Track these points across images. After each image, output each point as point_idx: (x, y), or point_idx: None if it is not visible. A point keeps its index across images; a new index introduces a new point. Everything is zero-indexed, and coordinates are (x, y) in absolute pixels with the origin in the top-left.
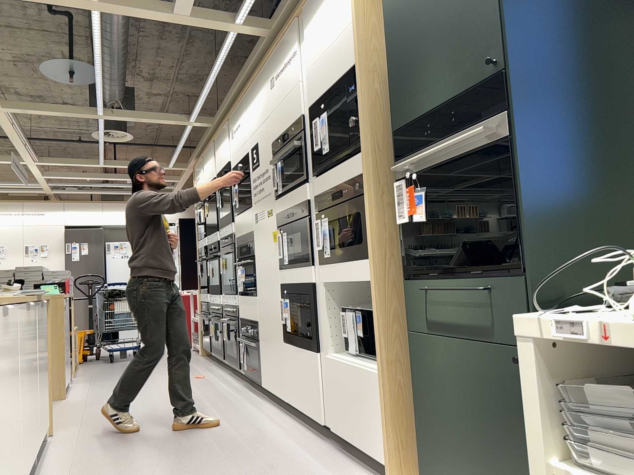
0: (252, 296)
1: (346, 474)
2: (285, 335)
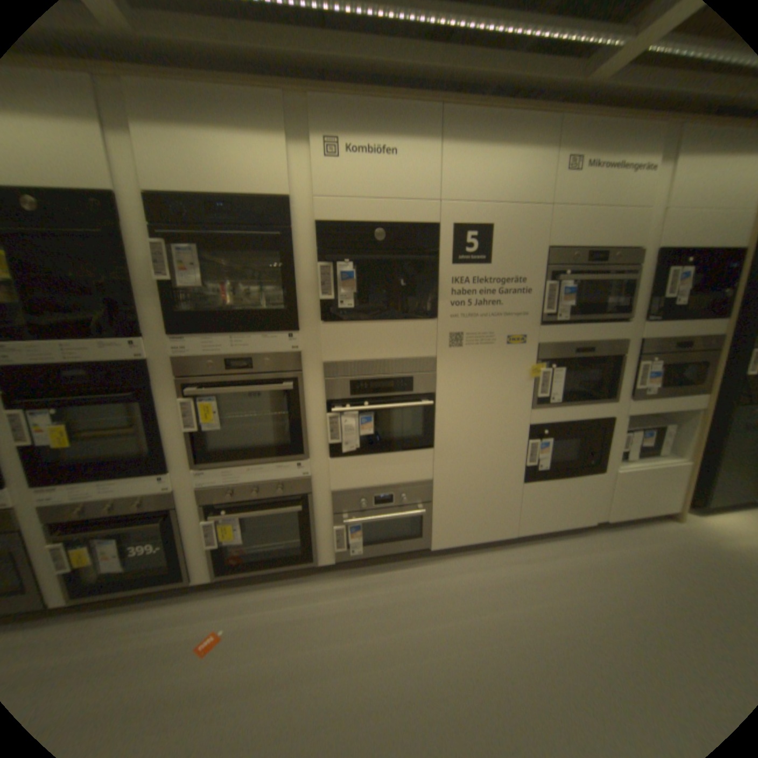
0: (409, 450)
1: (660, 537)
2: (531, 475)
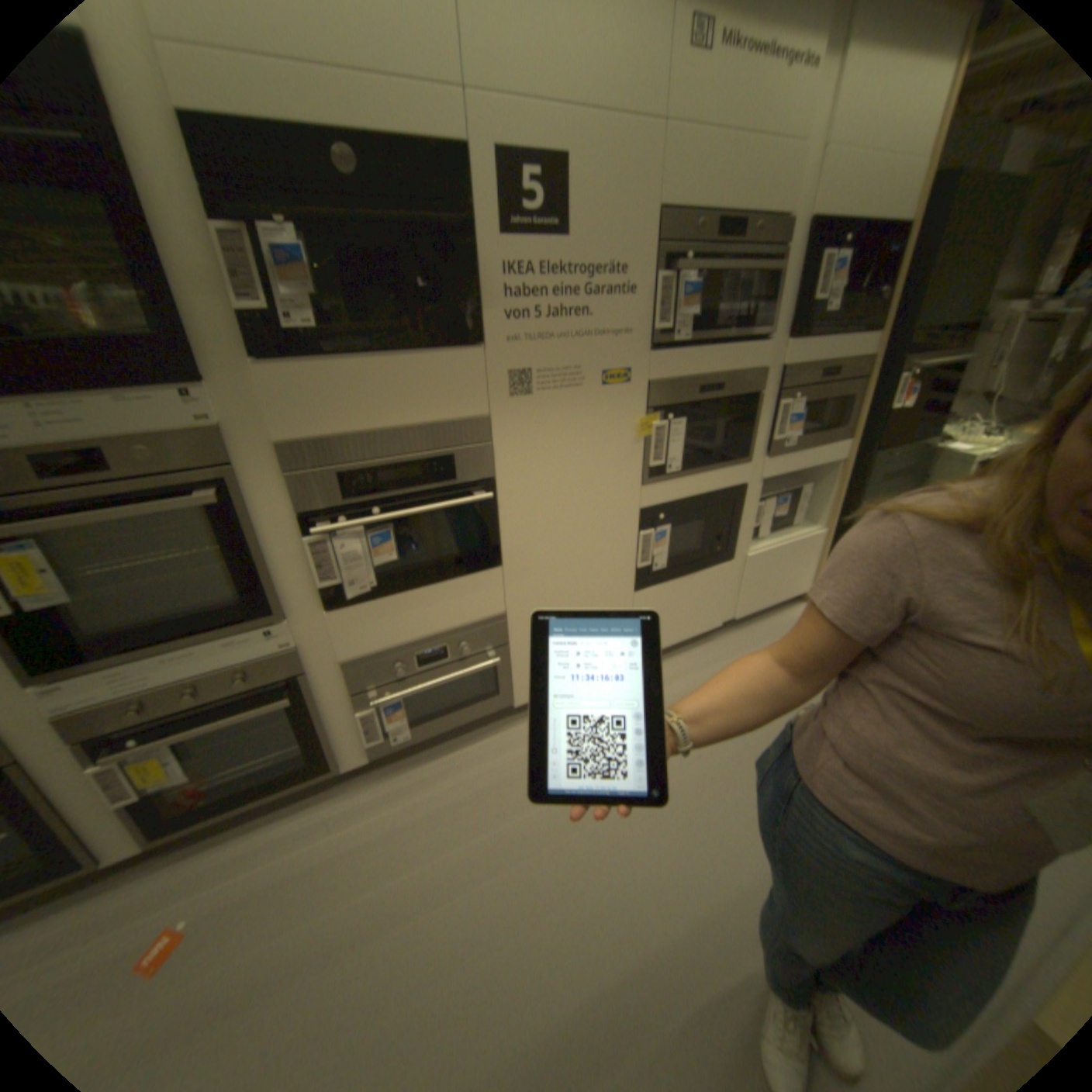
0: (463, 575)
1: (789, 625)
2: (643, 579)
